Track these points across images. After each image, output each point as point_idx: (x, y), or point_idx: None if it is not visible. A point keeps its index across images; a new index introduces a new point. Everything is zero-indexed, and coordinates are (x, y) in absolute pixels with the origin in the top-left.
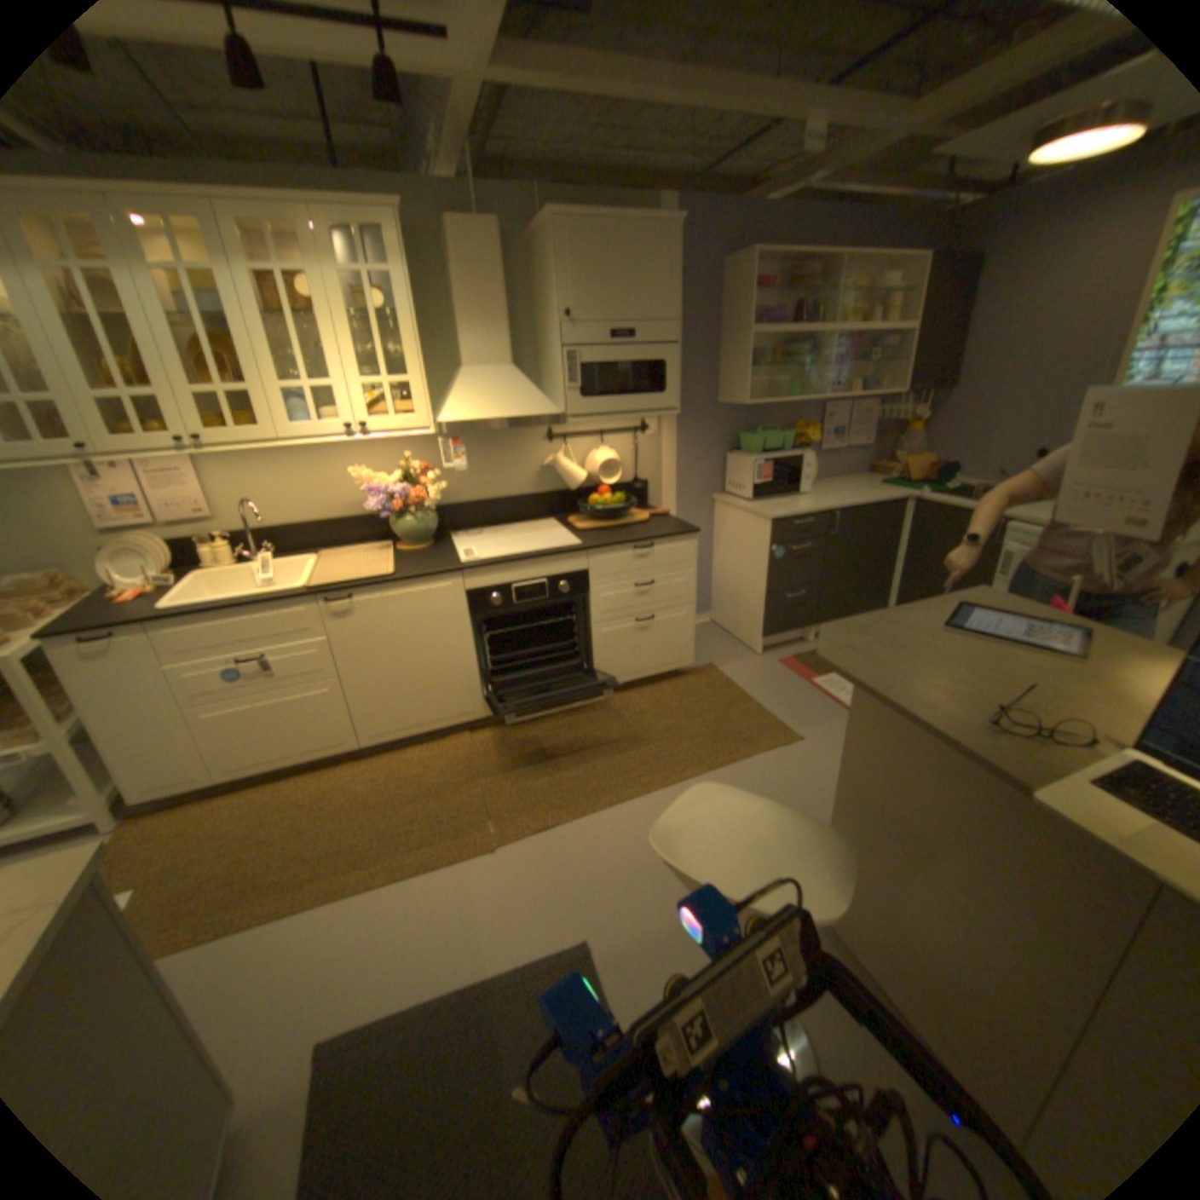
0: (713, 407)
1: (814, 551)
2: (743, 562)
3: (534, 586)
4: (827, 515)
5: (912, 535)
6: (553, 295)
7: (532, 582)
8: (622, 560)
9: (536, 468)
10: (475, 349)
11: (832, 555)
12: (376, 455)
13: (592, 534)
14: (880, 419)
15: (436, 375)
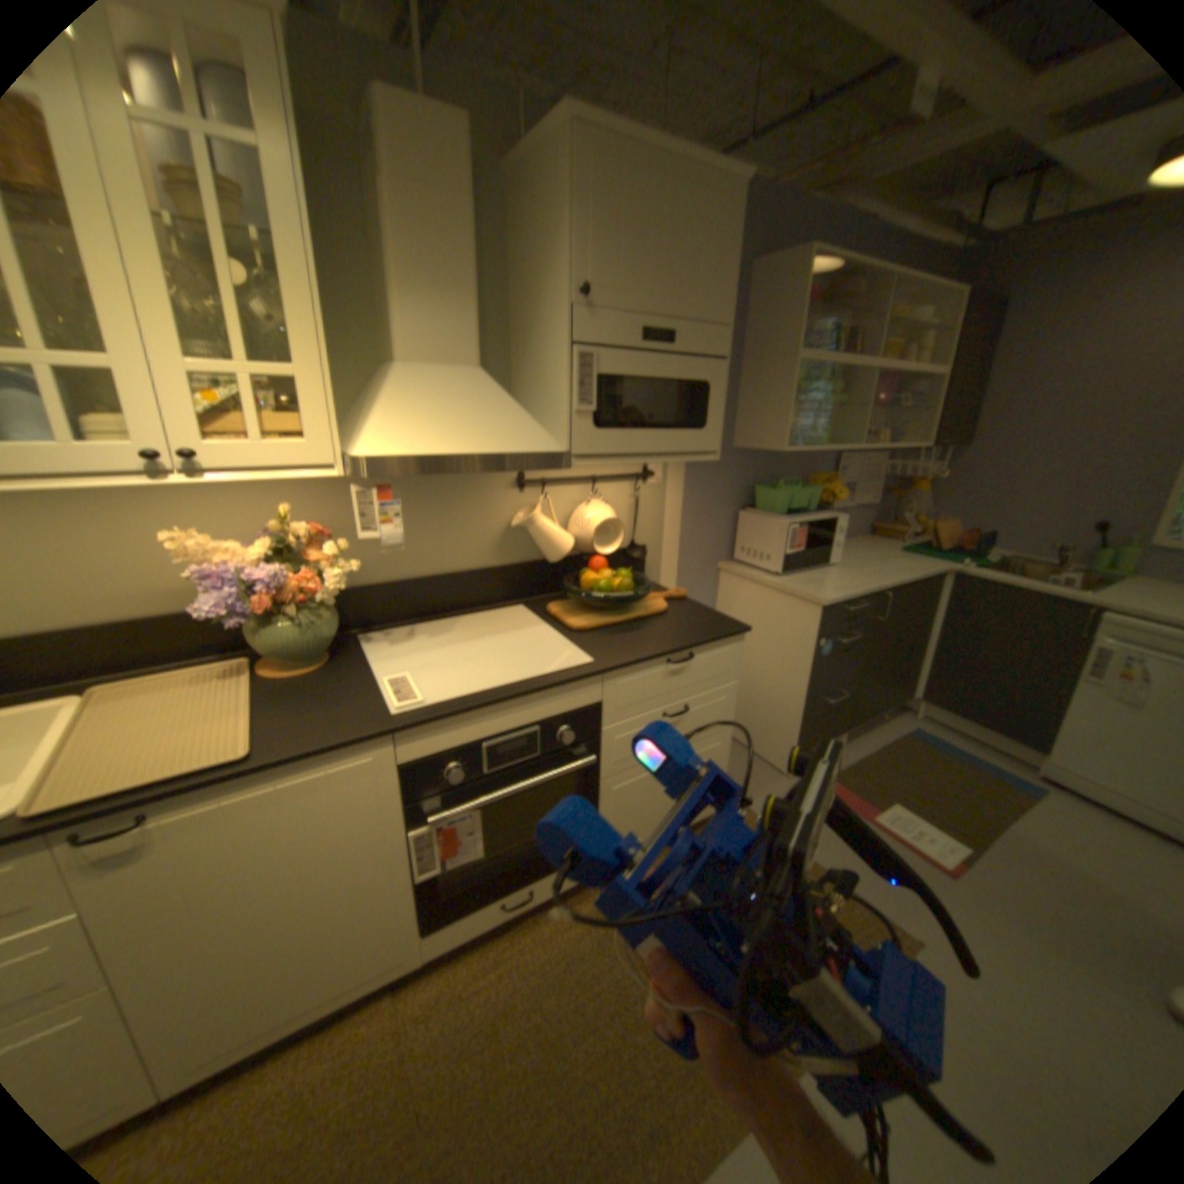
0: (727, 449)
1: (861, 640)
2: (768, 653)
3: (518, 735)
4: (878, 595)
5: (950, 614)
6: (562, 252)
7: (513, 727)
8: (650, 679)
9: (498, 526)
10: (419, 328)
11: (876, 643)
12: (219, 499)
13: (593, 631)
14: (886, 473)
15: (341, 369)
